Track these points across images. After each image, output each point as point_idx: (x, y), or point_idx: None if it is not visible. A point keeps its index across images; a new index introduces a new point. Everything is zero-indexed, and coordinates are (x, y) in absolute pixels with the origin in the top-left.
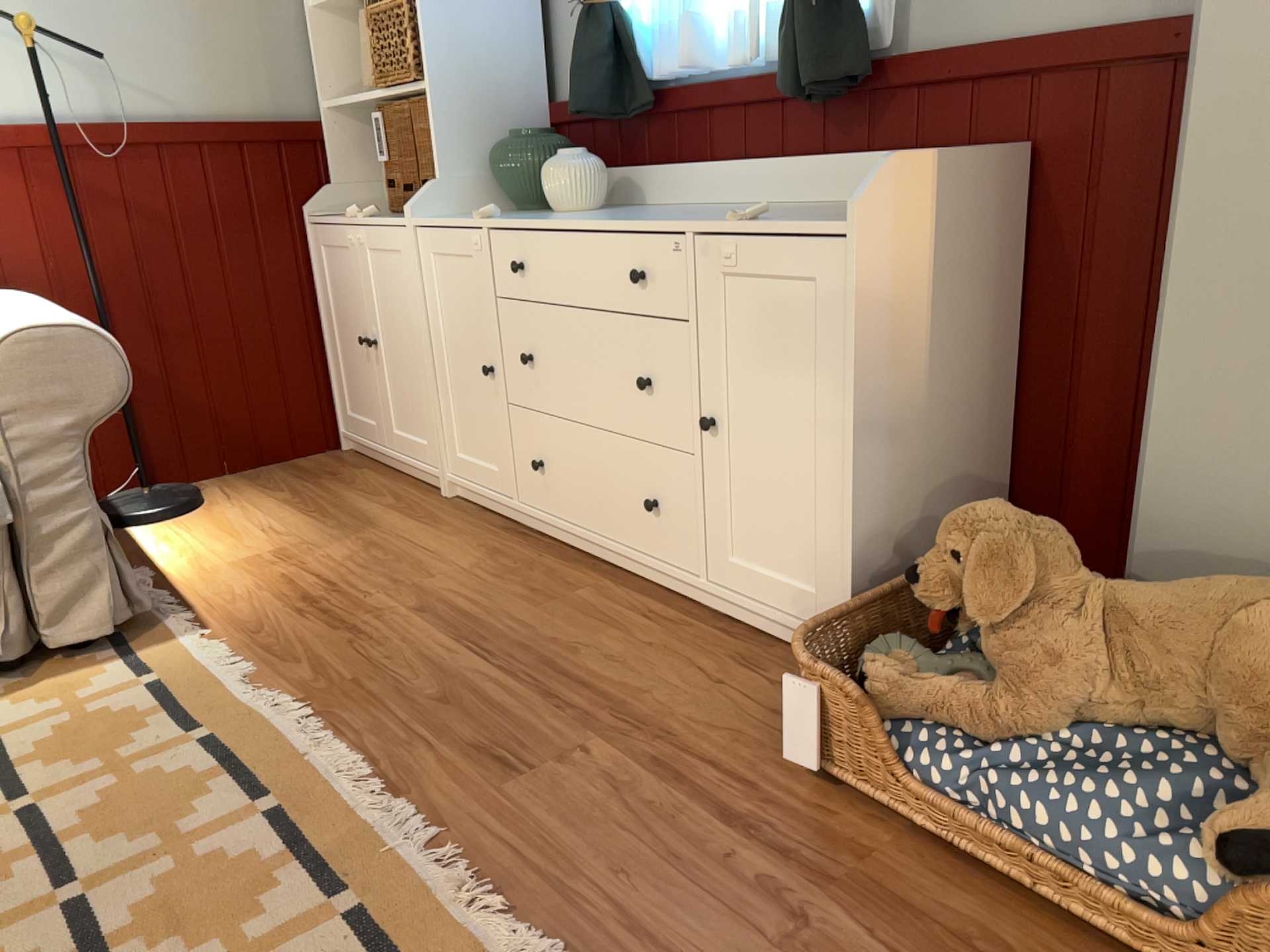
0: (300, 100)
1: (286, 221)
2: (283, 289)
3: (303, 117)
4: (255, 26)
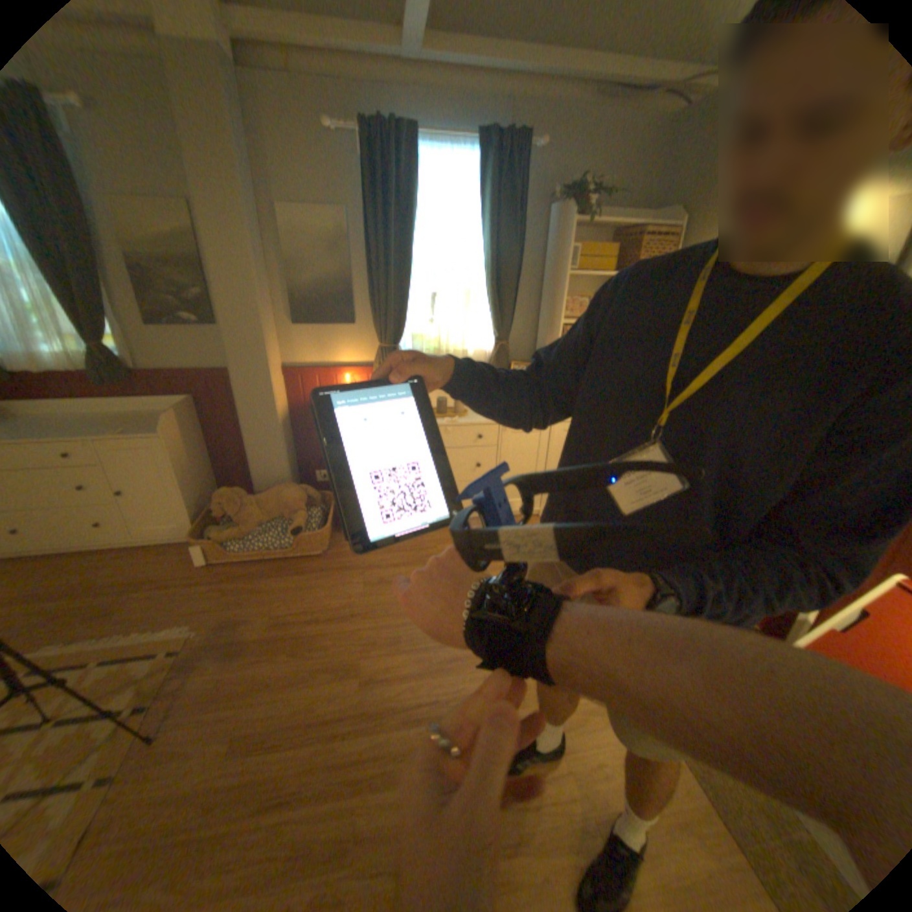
0: None
1: None
2: None
3: None
4: None
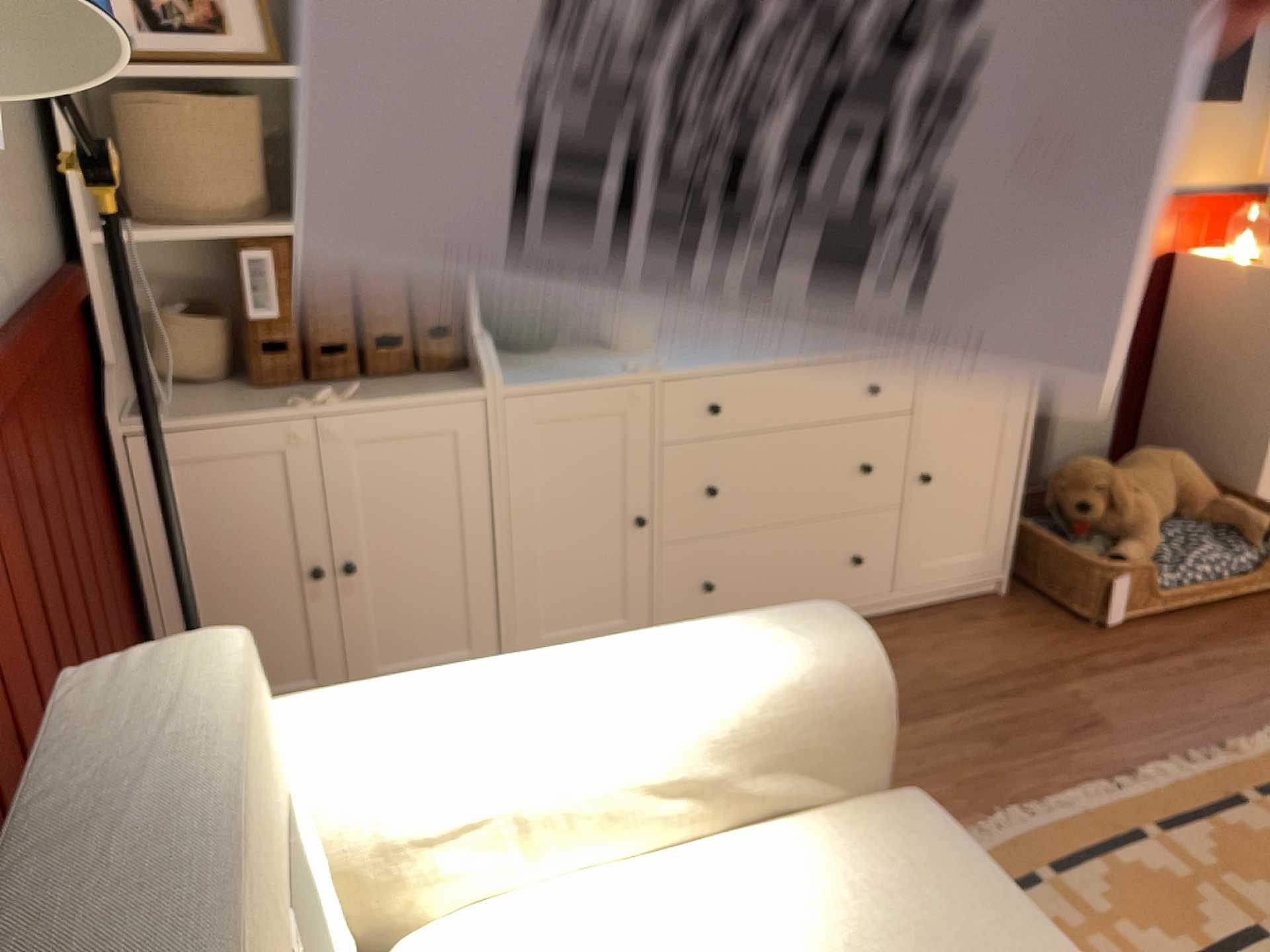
0: (47, 229)
1: (89, 441)
2: (110, 555)
3: (54, 259)
4: (6, 104)
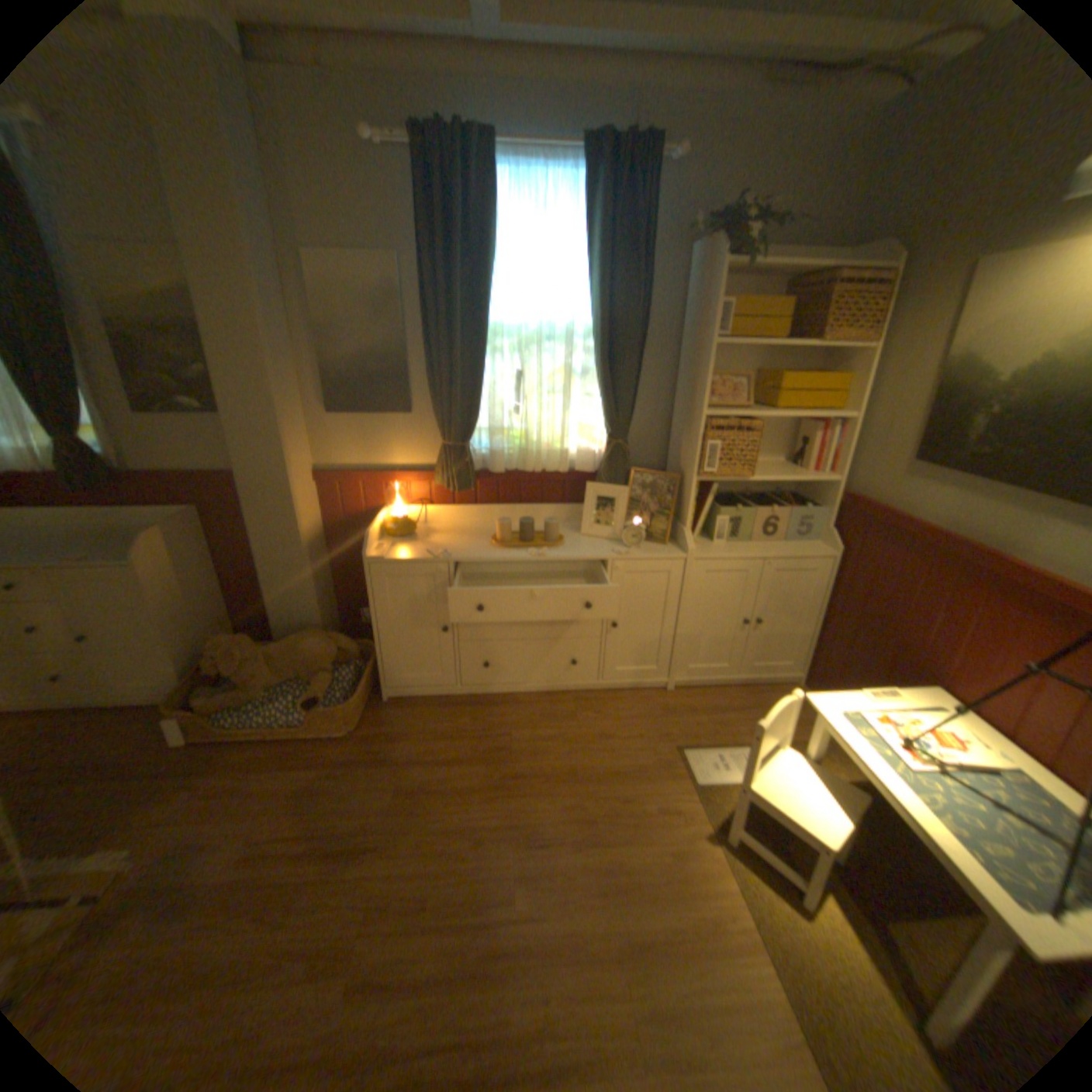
0: None
1: None
2: None
3: None
4: None
